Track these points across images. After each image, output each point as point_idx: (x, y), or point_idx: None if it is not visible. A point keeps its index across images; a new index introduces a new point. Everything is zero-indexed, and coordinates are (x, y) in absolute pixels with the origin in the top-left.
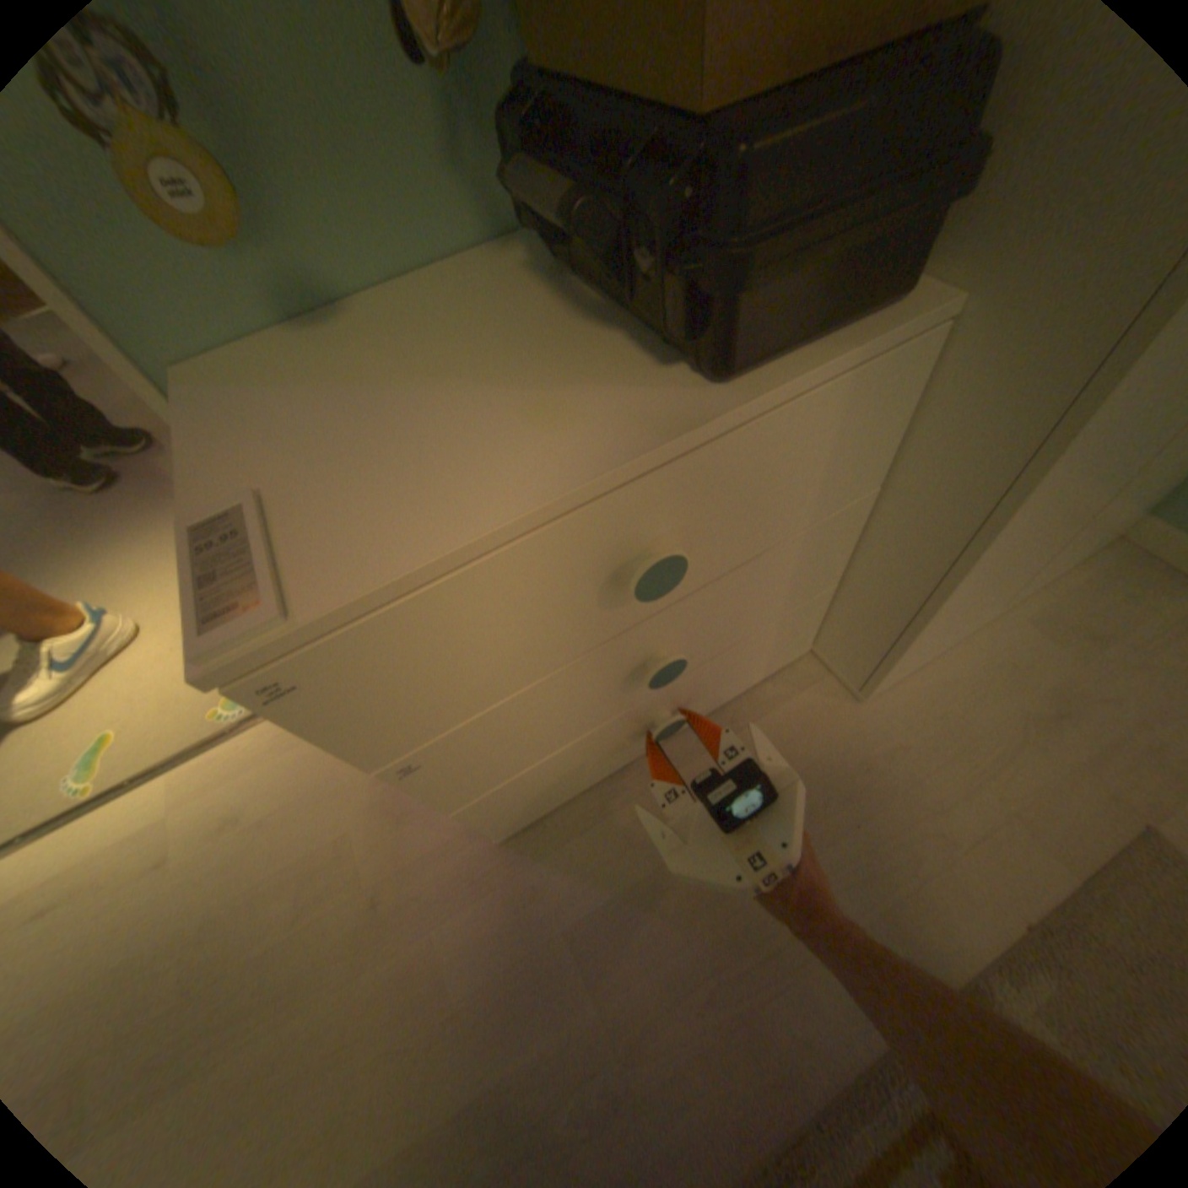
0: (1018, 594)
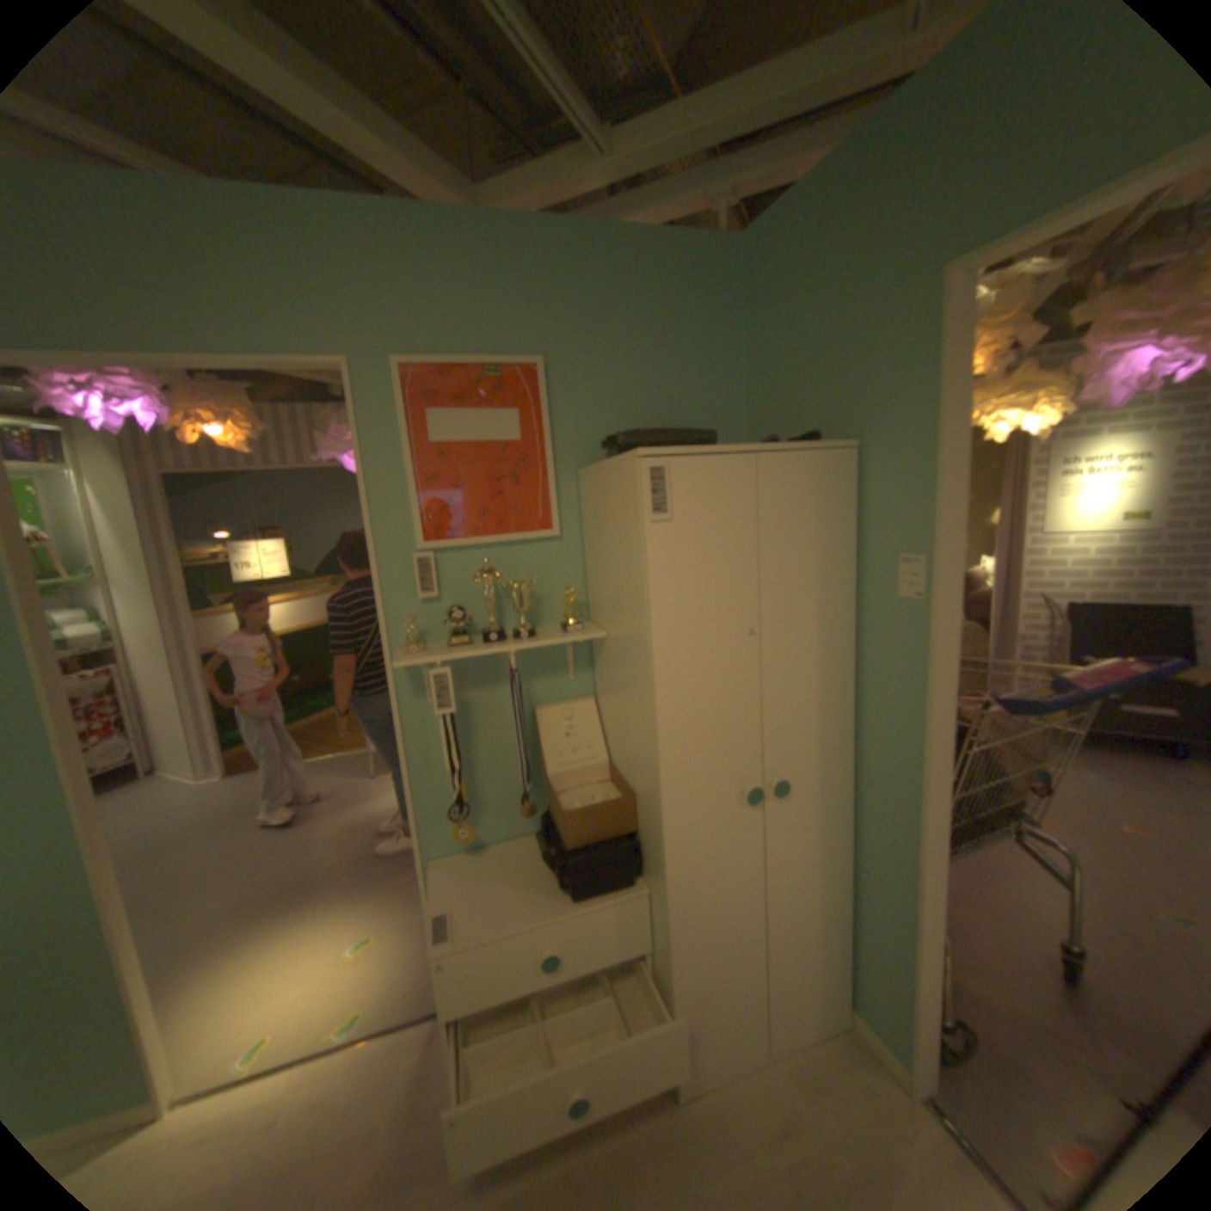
0: (771, 1048)
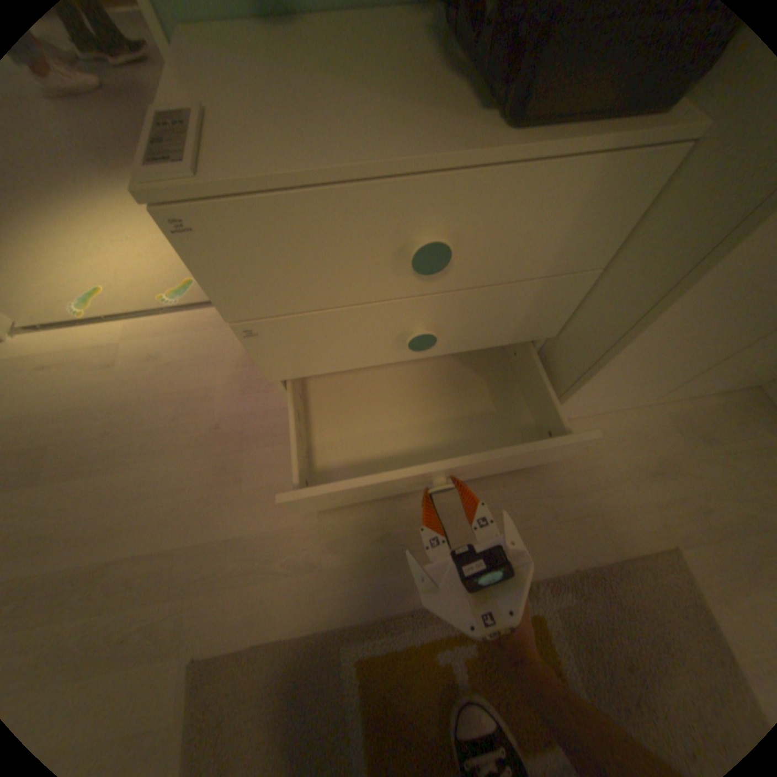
0: (670, 393)
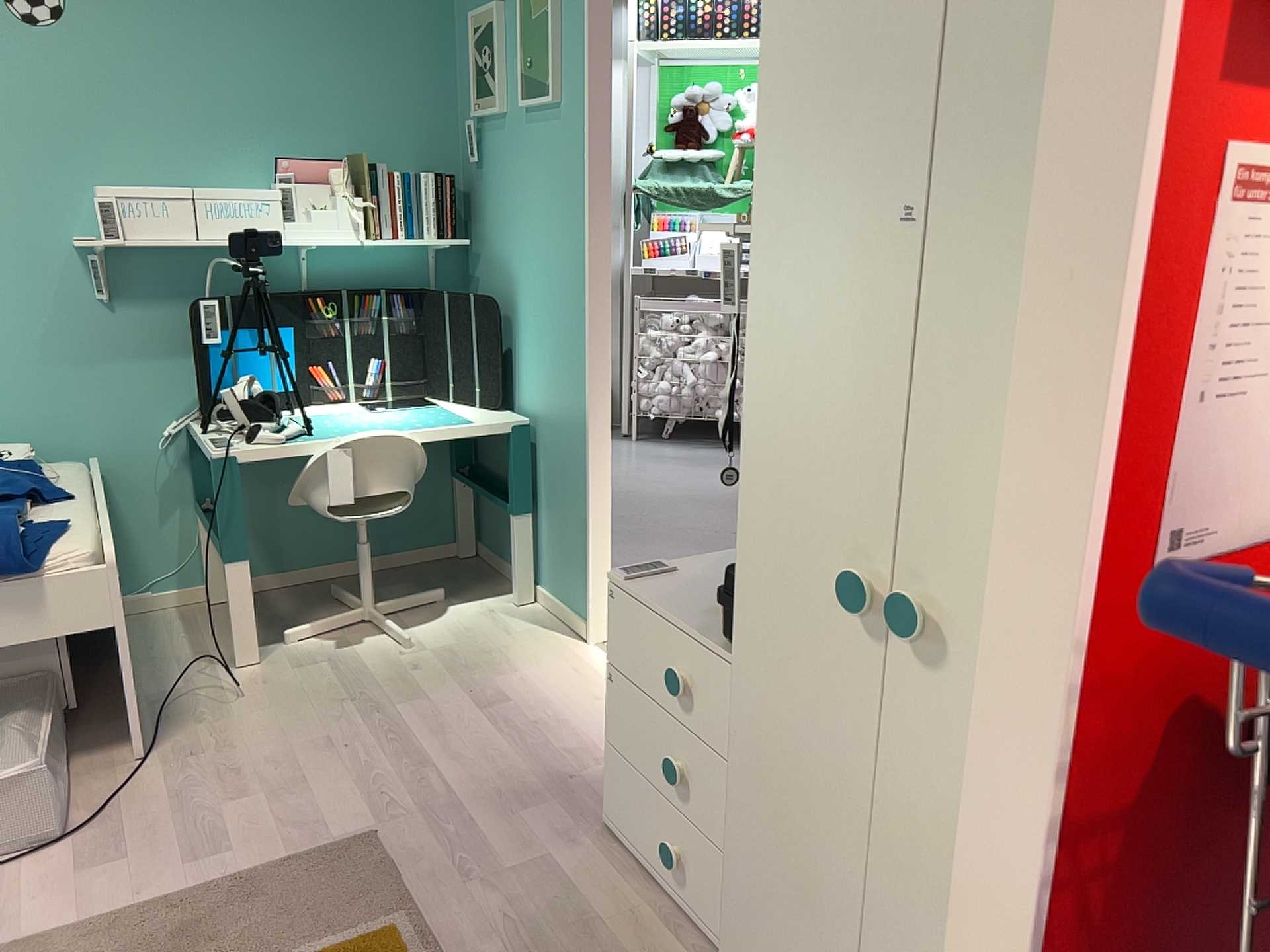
0: None
